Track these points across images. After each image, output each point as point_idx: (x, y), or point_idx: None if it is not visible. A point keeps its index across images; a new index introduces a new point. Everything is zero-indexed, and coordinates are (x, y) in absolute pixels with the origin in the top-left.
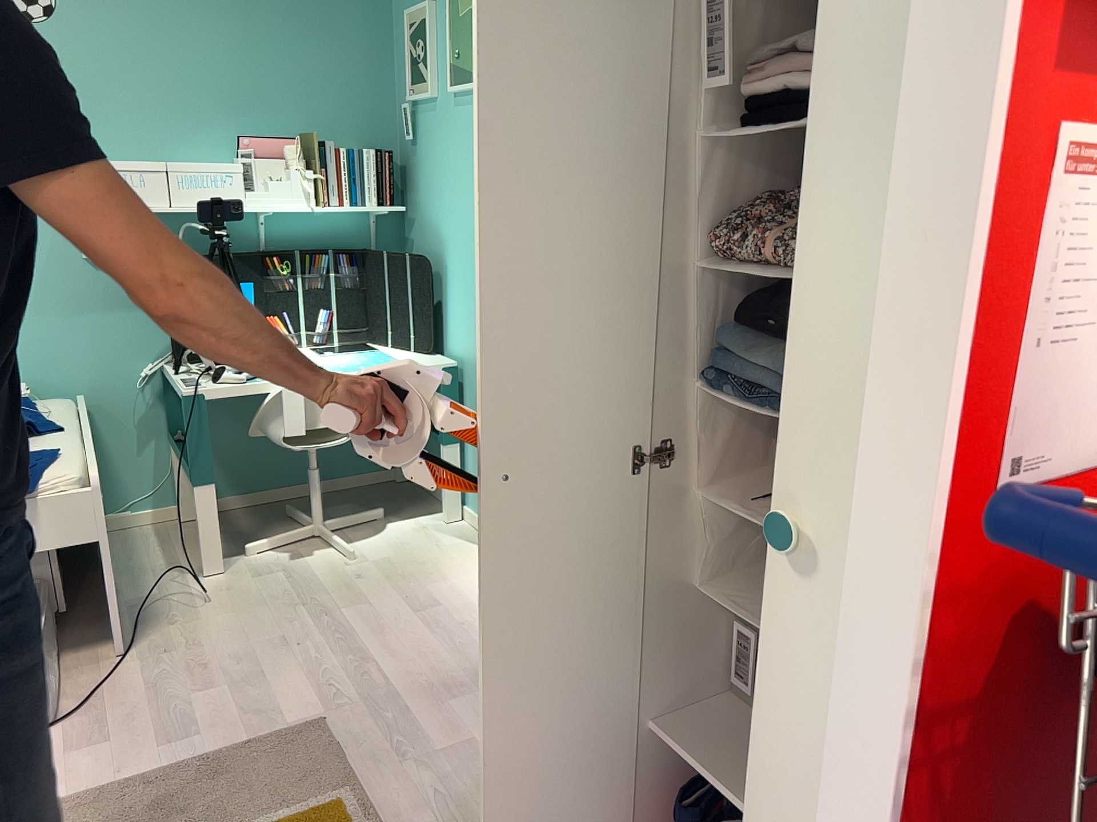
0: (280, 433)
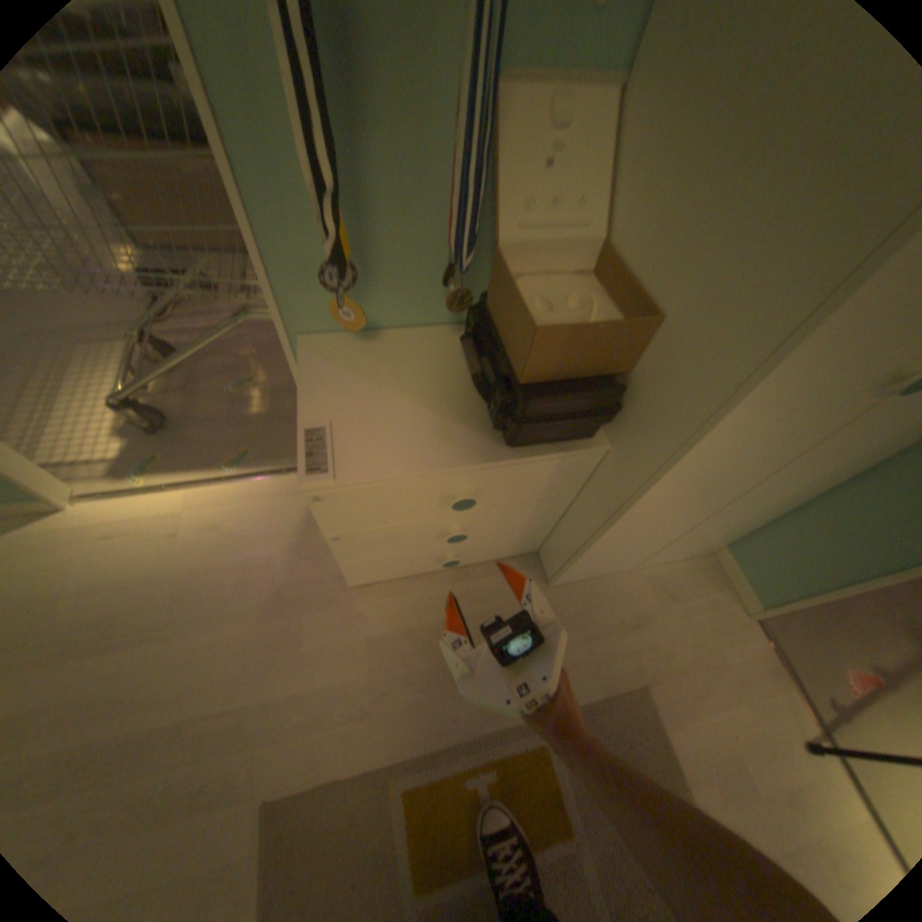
0: None
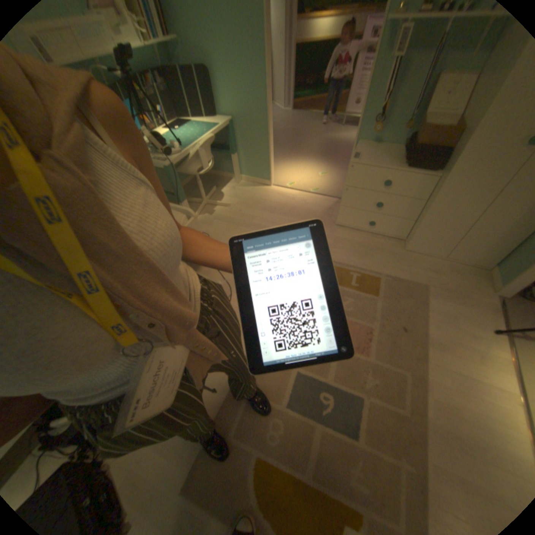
0: (194, 169)
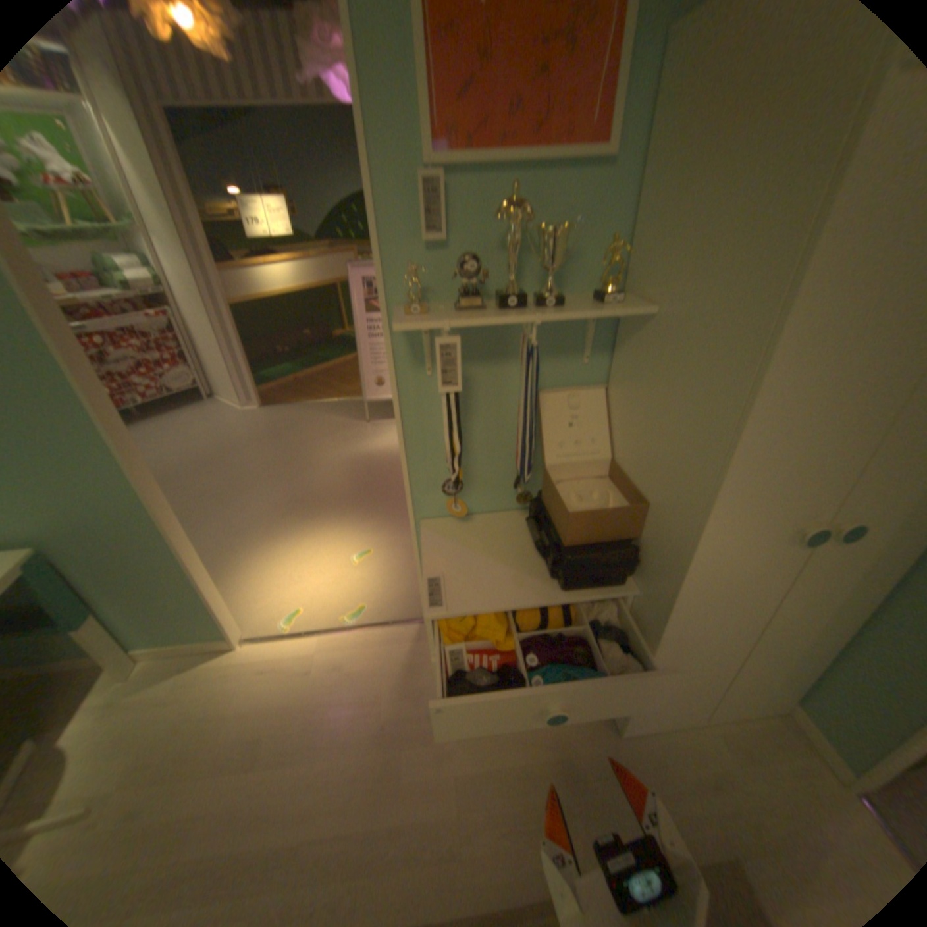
0: None
